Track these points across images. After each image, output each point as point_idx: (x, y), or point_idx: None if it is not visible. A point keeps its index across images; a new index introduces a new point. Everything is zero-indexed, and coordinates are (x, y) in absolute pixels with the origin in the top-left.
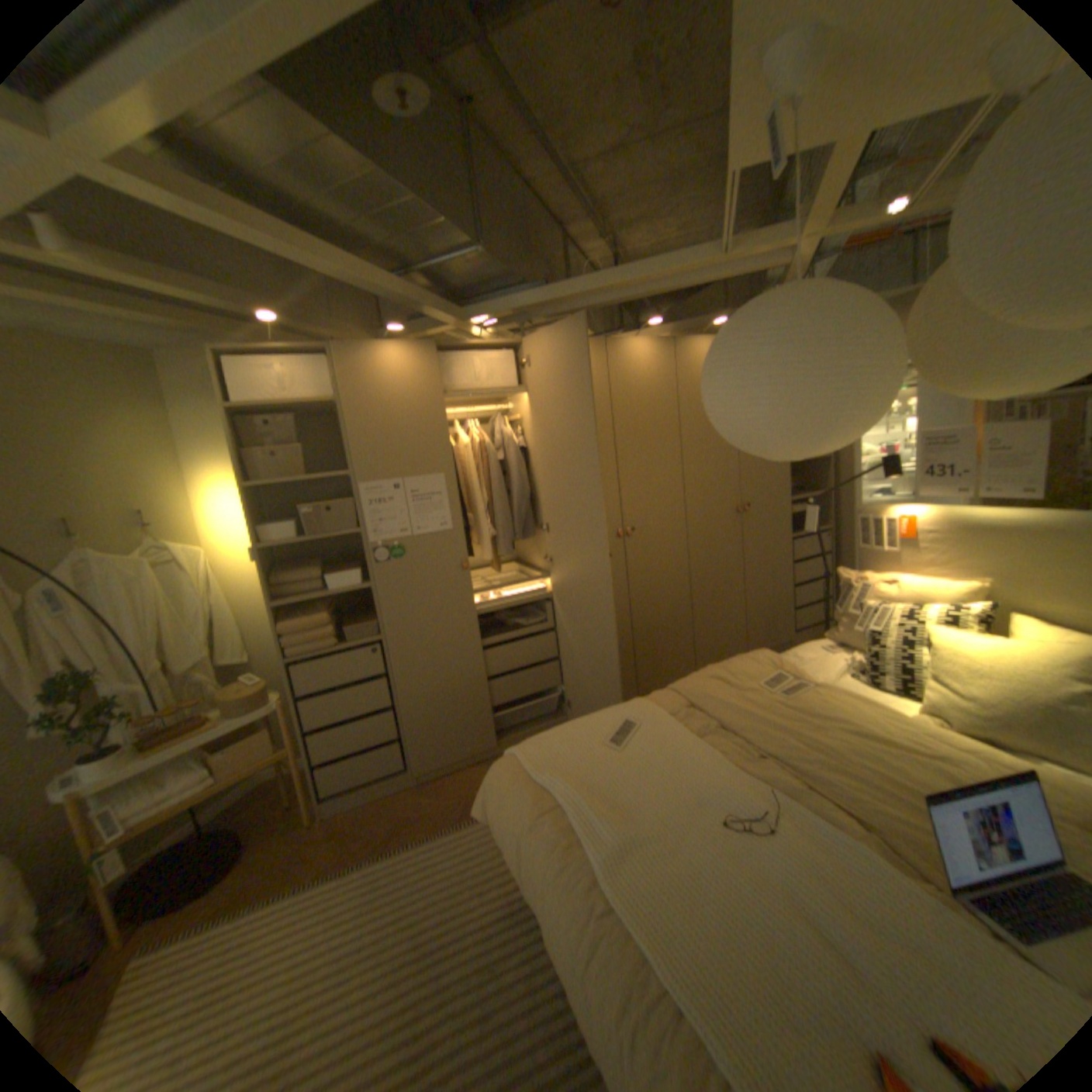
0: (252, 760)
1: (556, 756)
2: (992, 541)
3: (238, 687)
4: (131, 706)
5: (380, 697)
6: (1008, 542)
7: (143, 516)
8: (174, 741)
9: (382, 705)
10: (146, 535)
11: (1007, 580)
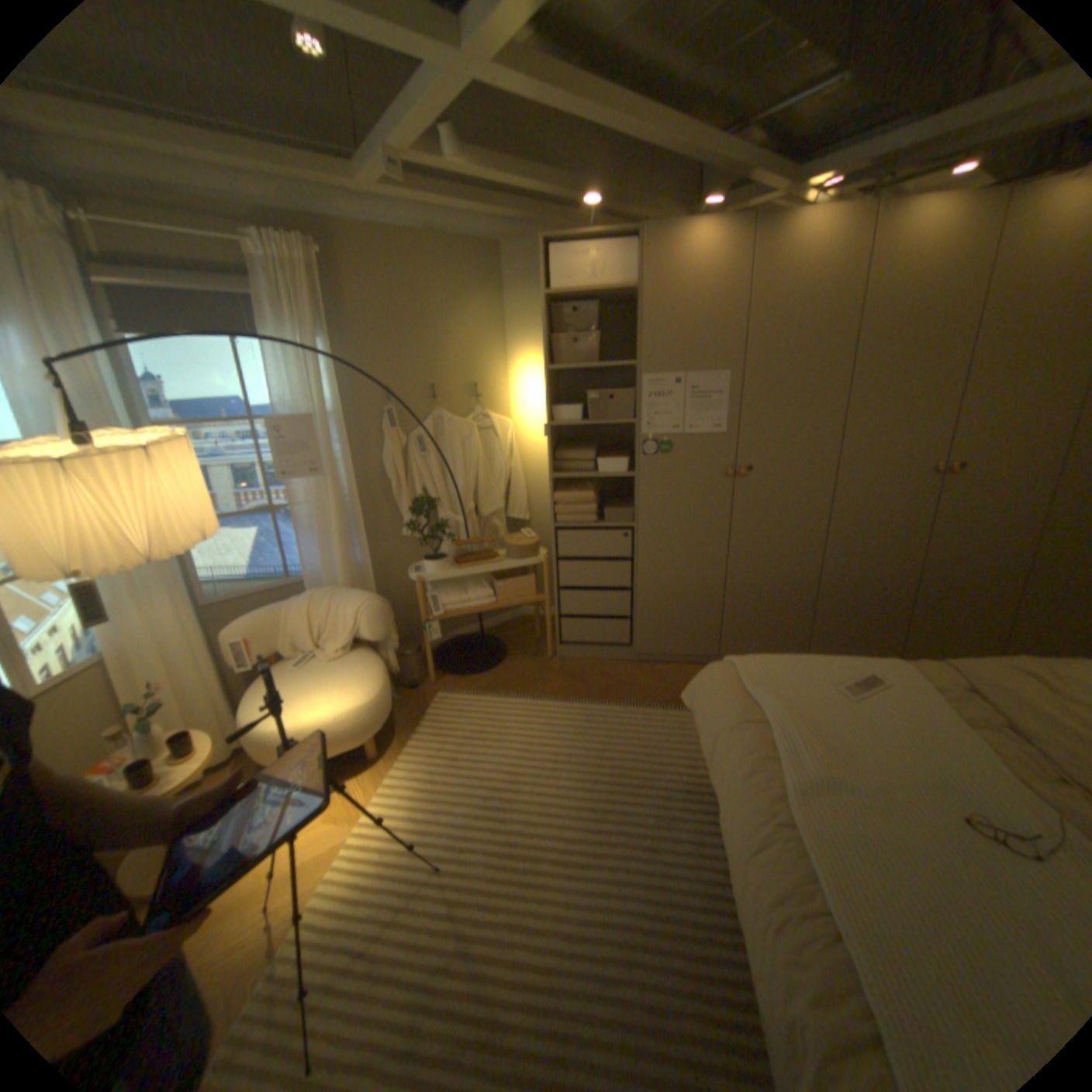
0: (520, 594)
1: (777, 679)
2: None
3: (519, 537)
4: (453, 531)
5: (622, 577)
6: None
7: (476, 388)
8: (475, 563)
9: (622, 584)
10: (476, 404)
11: None
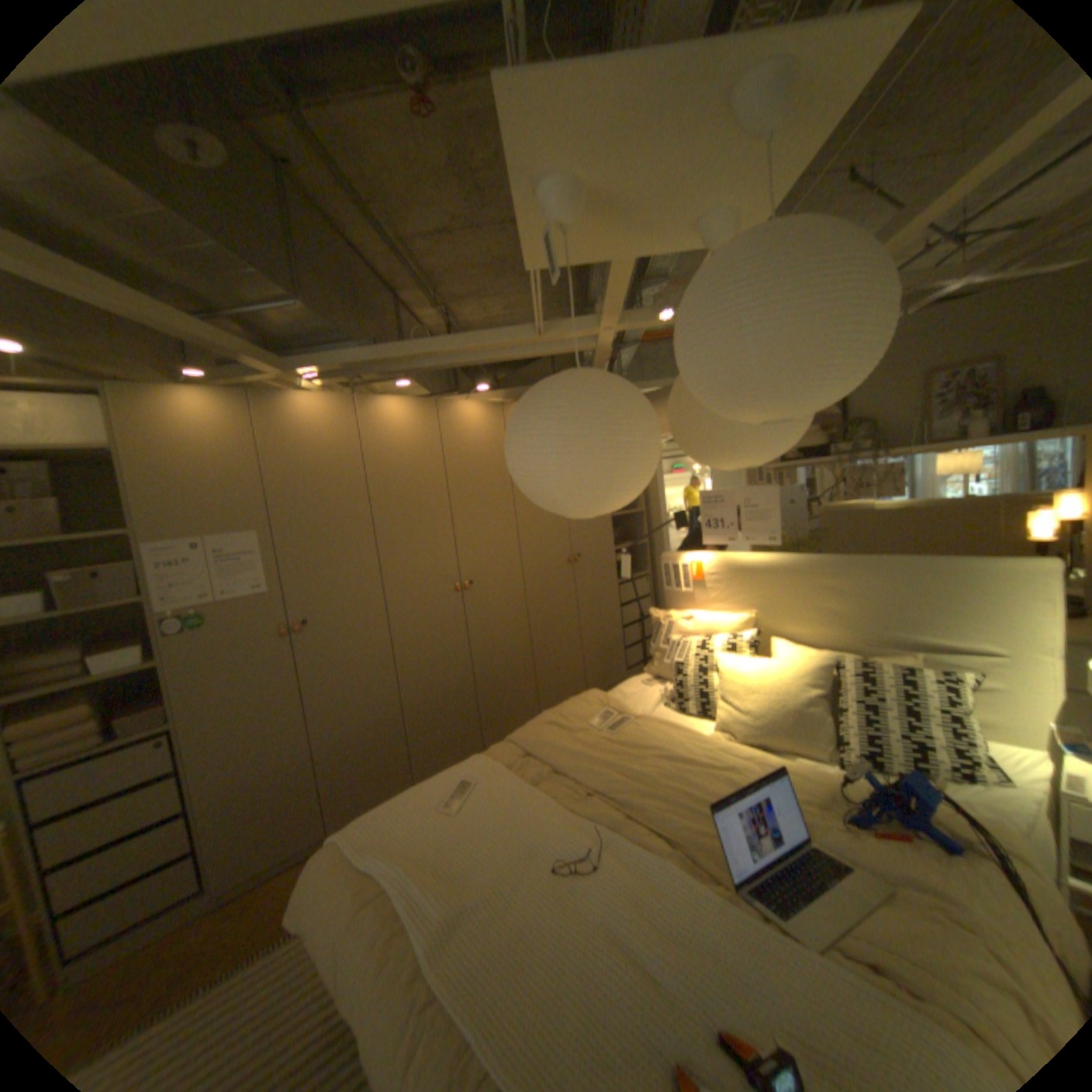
0: None
1: (383, 835)
2: (753, 580)
3: None
4: None
5: (166, 803)
6: (763, 581)
7: None
8: None
9: (168, 812)
10: None
11: (765, 610)
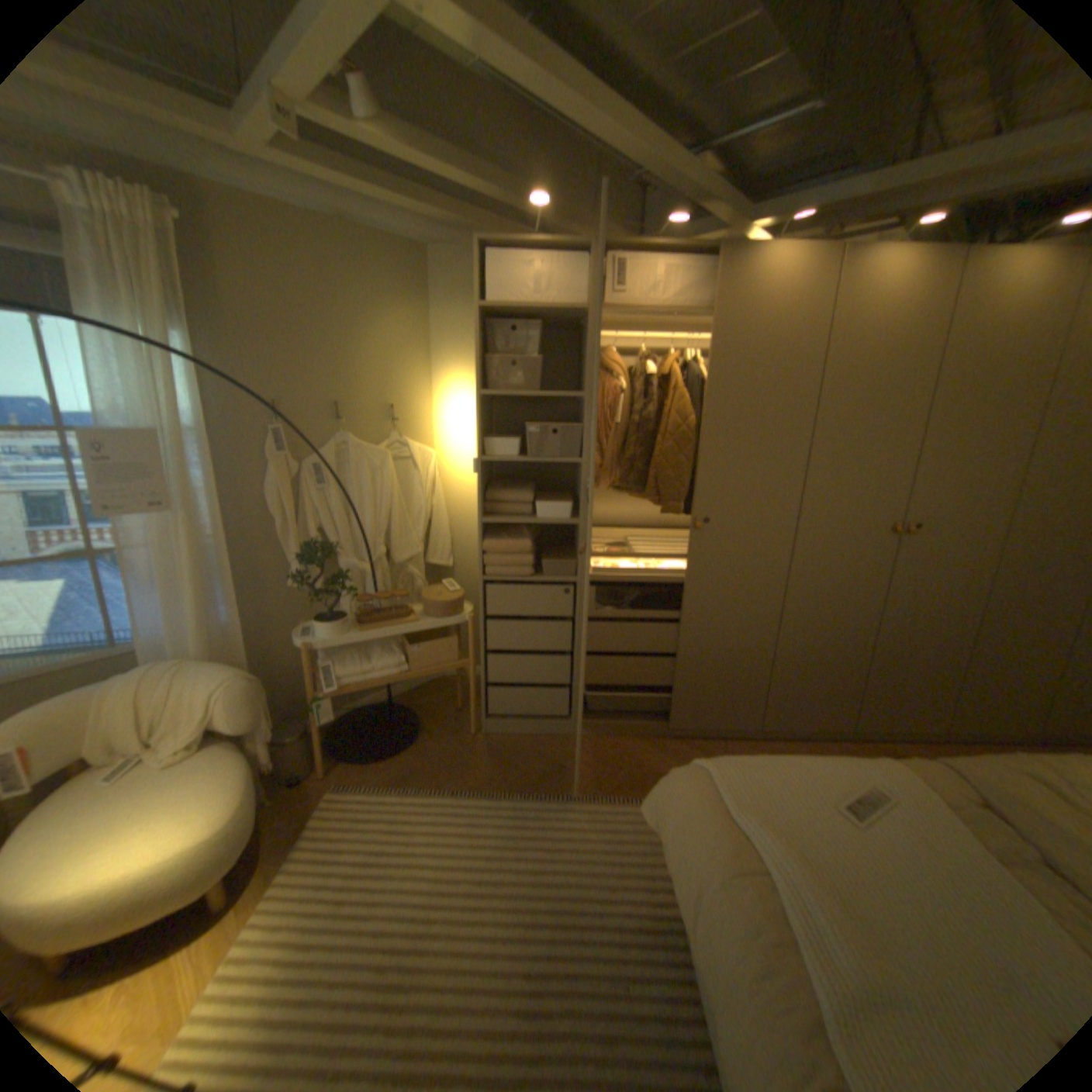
0: (440, 660)
1: (770, 801)
2: None
3: (440, 590)
4: (358, 580)
5: (562, 639)
6: None
7: (393, 411)
8: (384, 623)
9: (561, 647)
10: (393, 429)
11: None
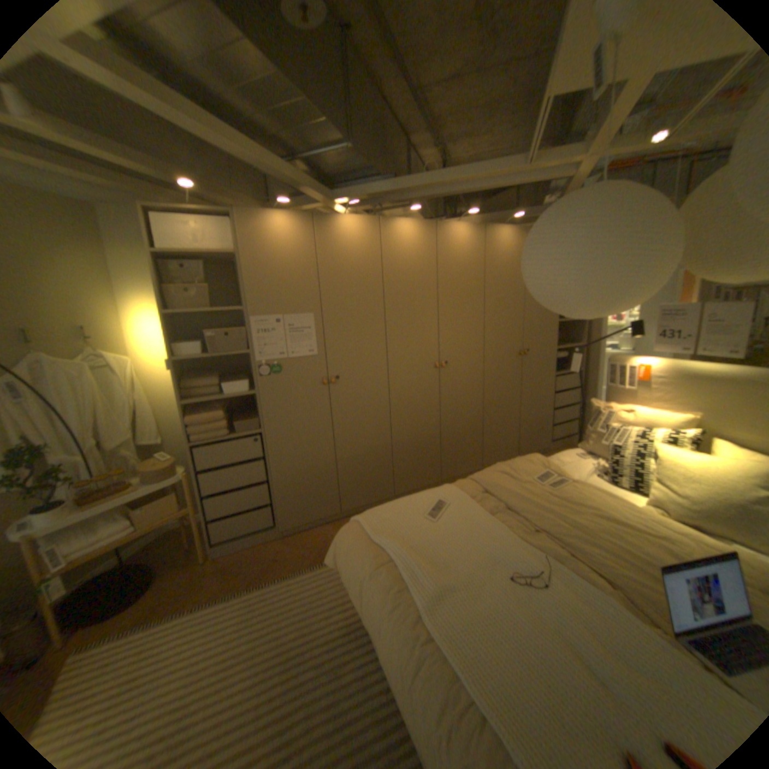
0: (162, 515)
1: (389, 524)
2: (704, 386)
3: (153, 462)
4: (71, 472)
5: (258, 474)
6: (716, 388)
7: (83, 331)
8: (104, 500)
9: (259, 479)
10: (85, 346)
11: (712, 414)
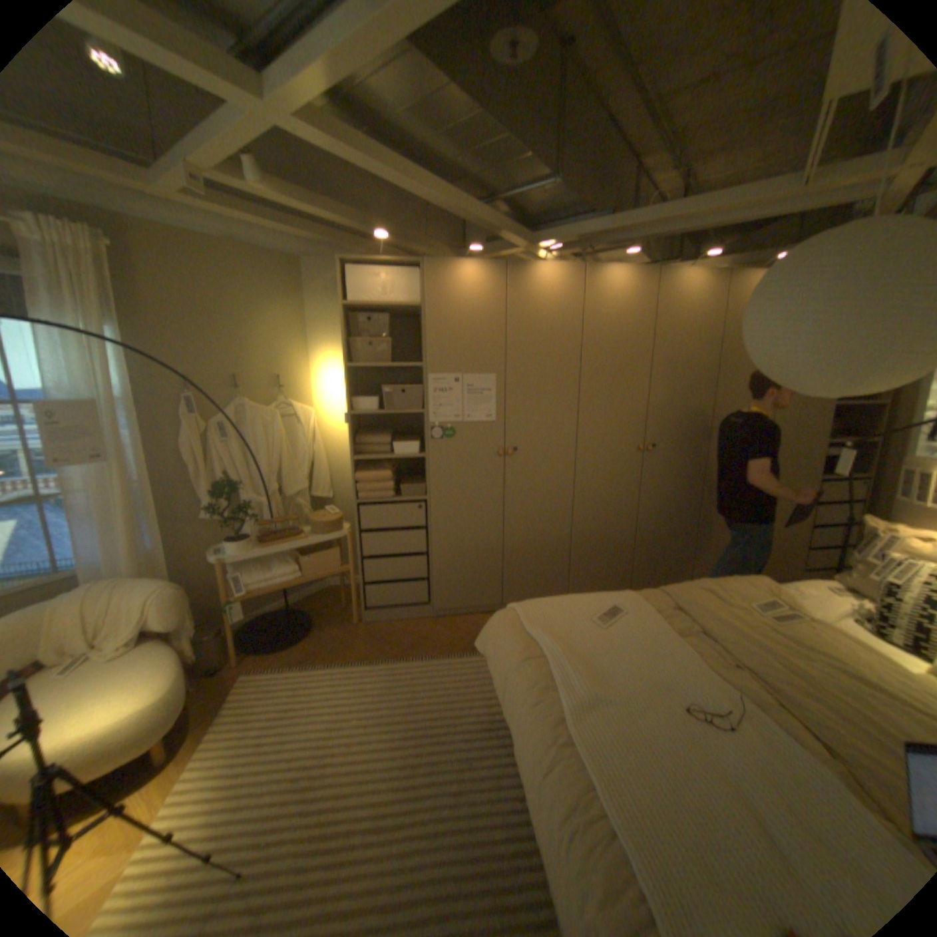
0: (326, 567)
1: (549, 618)
2: None
3: (324, 513)
4: (257, 511)
5: (419, 543)
6: None
7: (279, 380)
8: (280, 541)
9: (419, 549)
10: (280, 394)
11: None
